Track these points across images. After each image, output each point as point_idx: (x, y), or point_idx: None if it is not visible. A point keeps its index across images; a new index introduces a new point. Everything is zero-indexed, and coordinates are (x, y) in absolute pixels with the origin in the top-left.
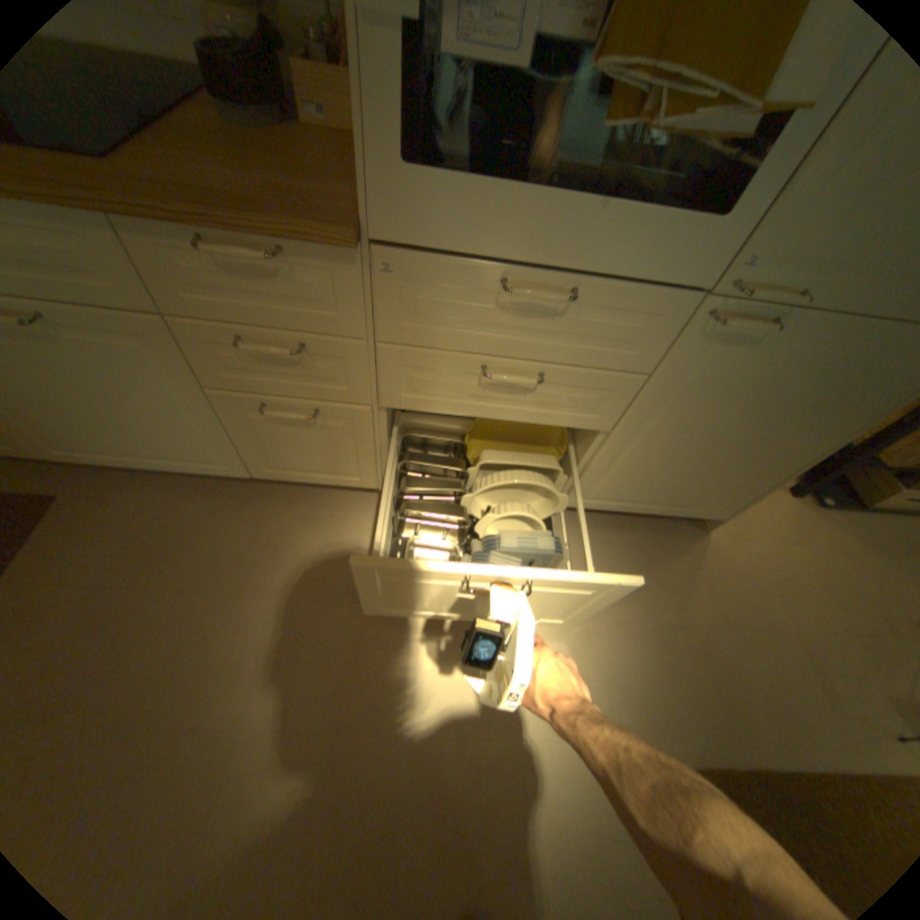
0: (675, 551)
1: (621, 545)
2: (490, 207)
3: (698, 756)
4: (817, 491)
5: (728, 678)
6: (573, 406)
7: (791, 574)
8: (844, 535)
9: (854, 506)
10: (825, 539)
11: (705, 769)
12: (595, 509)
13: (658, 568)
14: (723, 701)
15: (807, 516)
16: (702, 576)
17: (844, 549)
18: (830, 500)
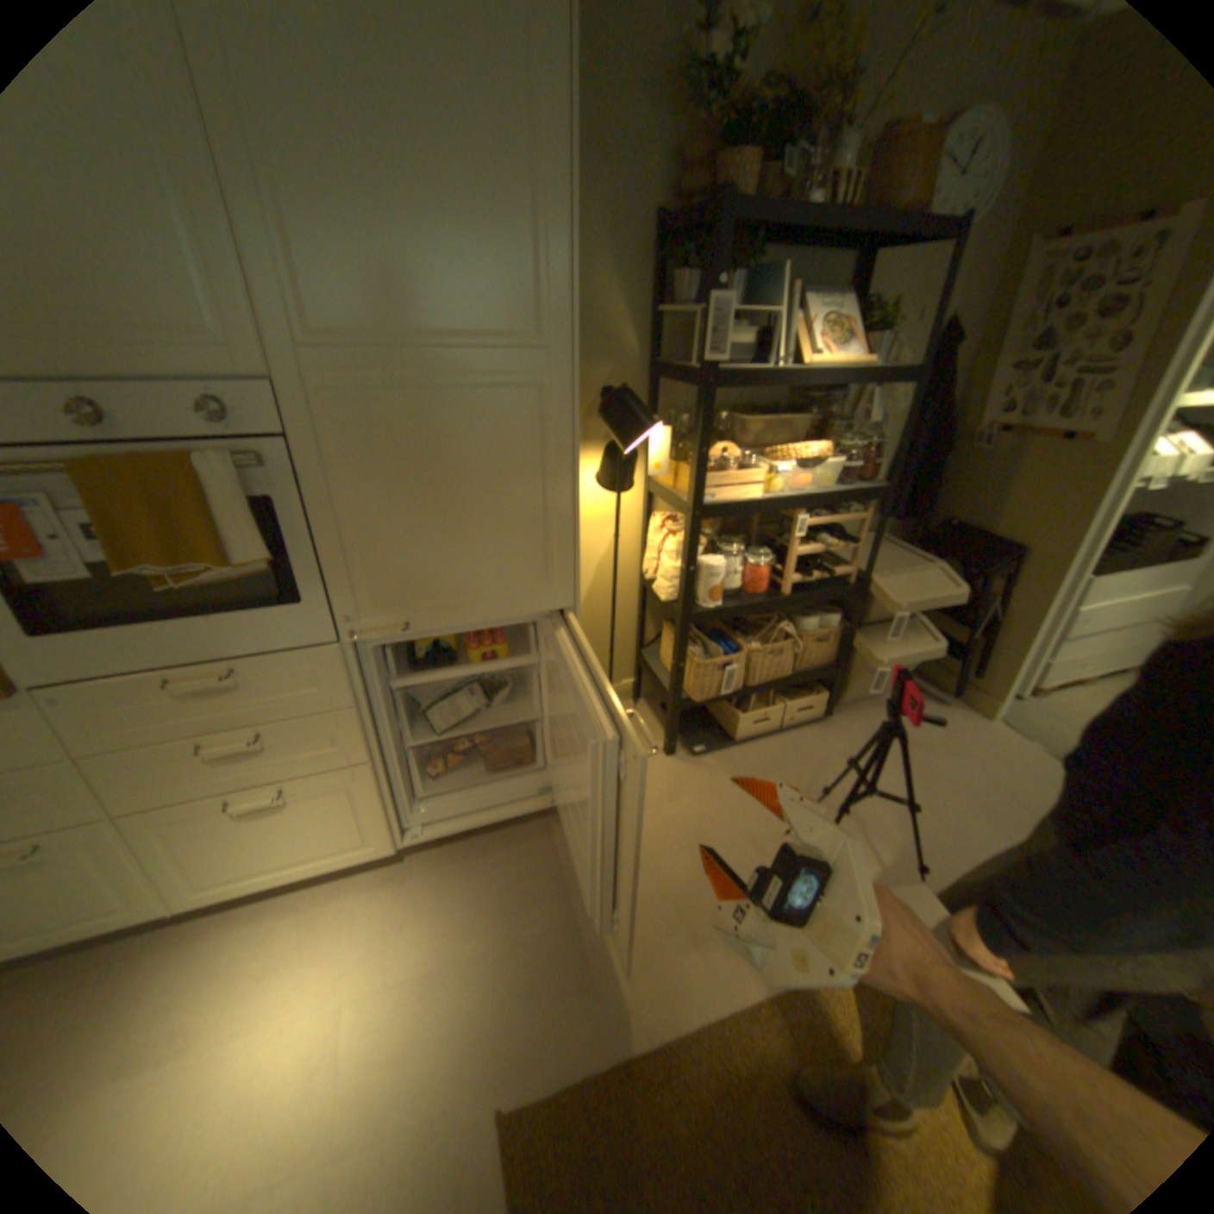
0: (541, 855)
1: (480, 873)
2: (115, 645)
3: (552, 1078)
4: (684, 743)
5: (590, 972)
6: (310, 753)
7: (661, 833)
8: (714, 775)
9: (722, 744)
10: (695, 786)
11: (560, 1090)
12: (435, 843)
13: (521, 882)
14: (584, 1000)
15: (678, 770)
16: (568, 871)
17: (713, 789)
18: (700, 747)
